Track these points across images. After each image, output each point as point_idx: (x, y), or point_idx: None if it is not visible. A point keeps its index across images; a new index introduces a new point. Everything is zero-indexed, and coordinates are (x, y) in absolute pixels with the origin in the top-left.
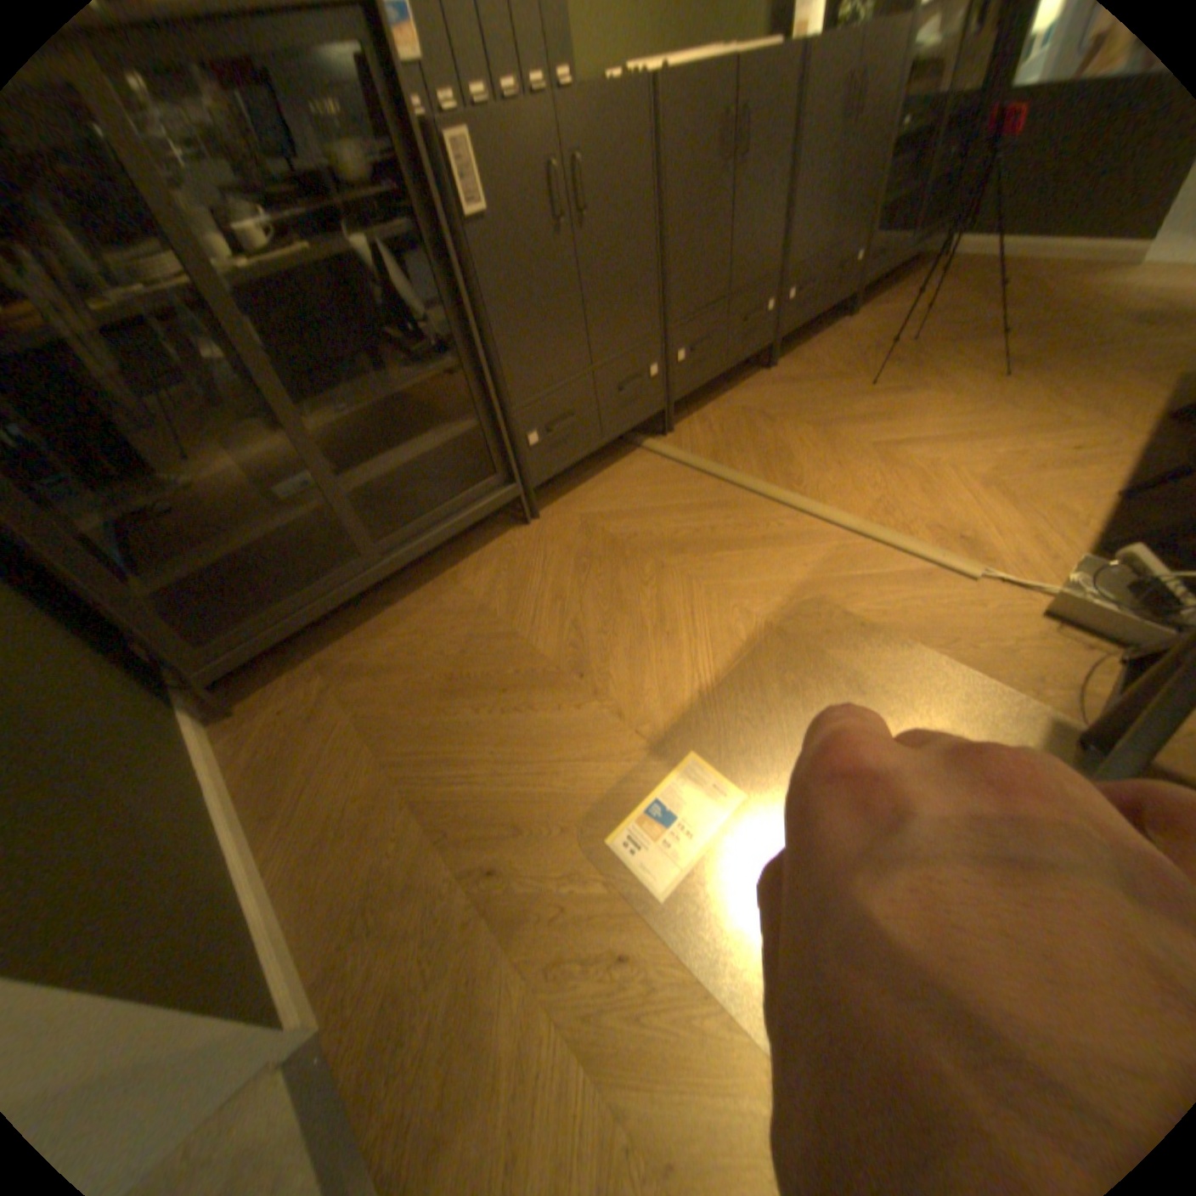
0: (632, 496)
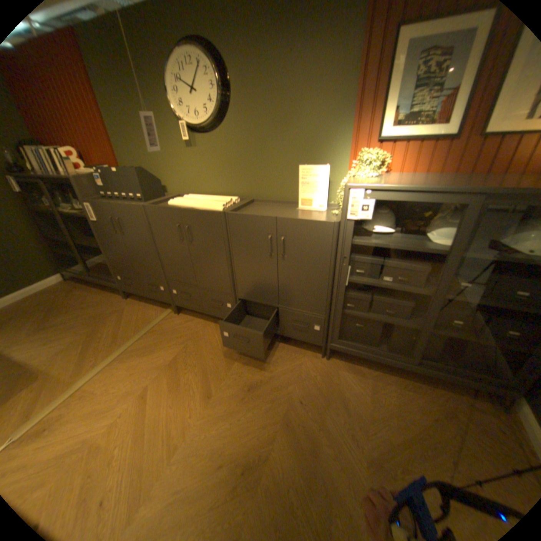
0: (129, 316)
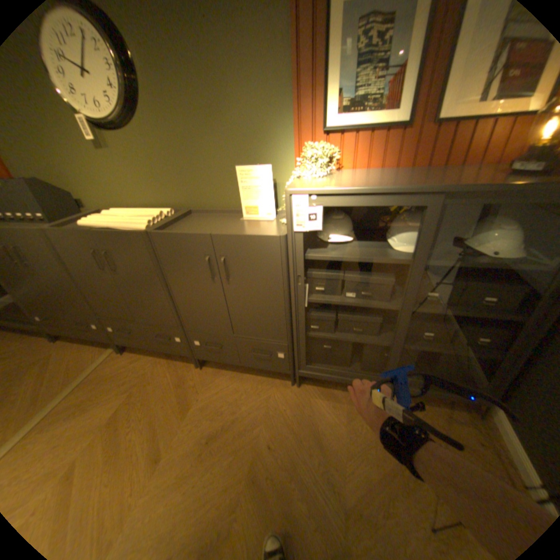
0: (57, 365)
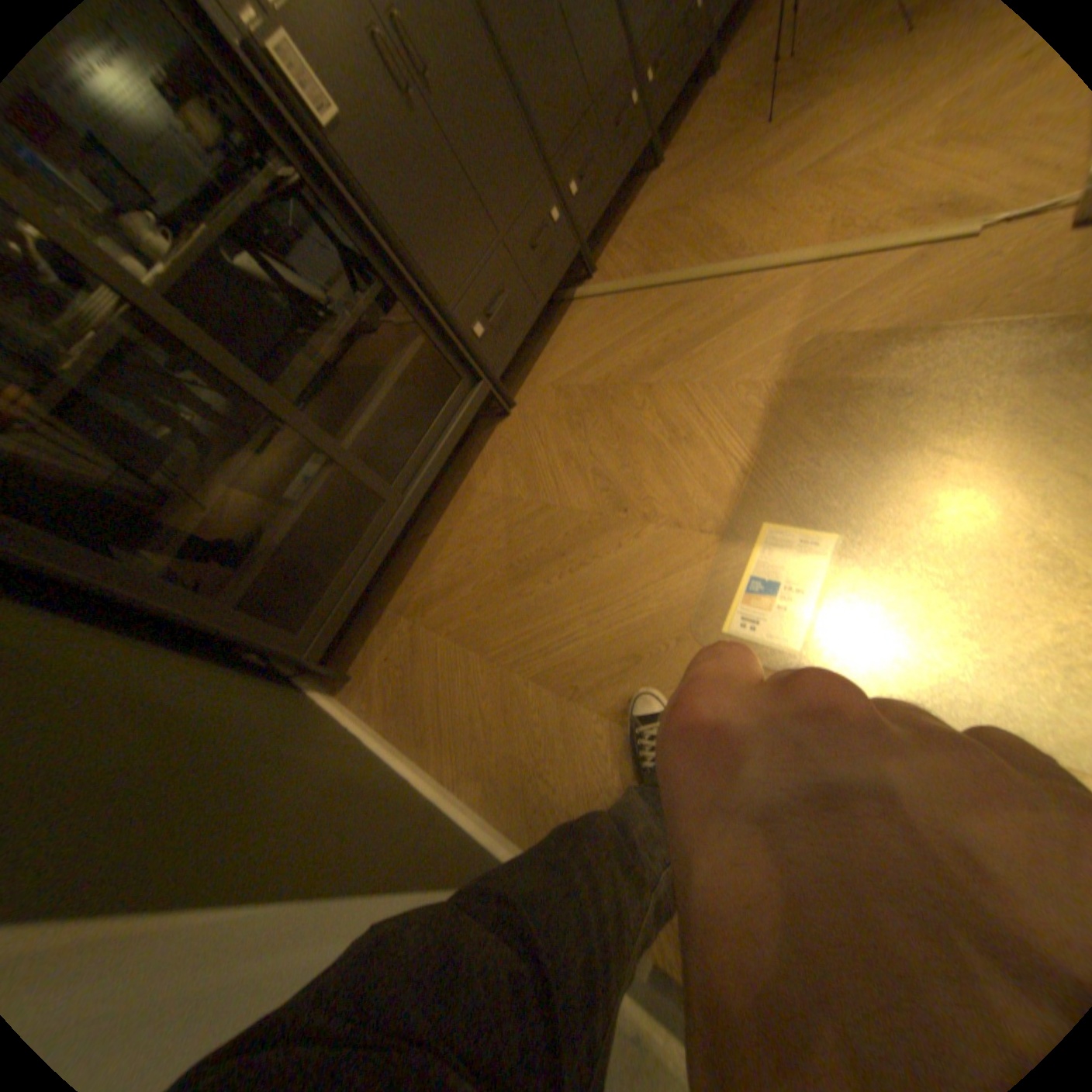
0: (590, 344)
